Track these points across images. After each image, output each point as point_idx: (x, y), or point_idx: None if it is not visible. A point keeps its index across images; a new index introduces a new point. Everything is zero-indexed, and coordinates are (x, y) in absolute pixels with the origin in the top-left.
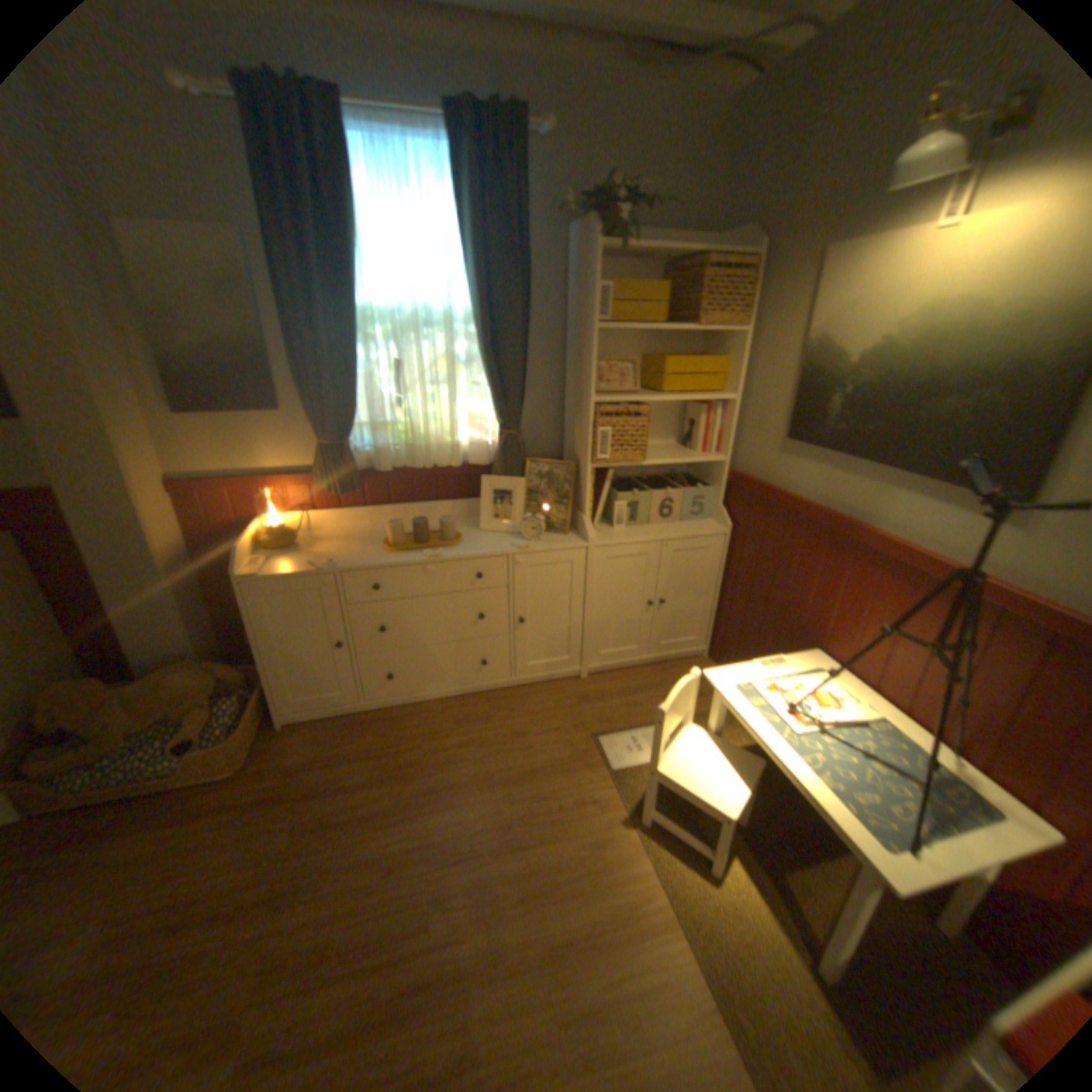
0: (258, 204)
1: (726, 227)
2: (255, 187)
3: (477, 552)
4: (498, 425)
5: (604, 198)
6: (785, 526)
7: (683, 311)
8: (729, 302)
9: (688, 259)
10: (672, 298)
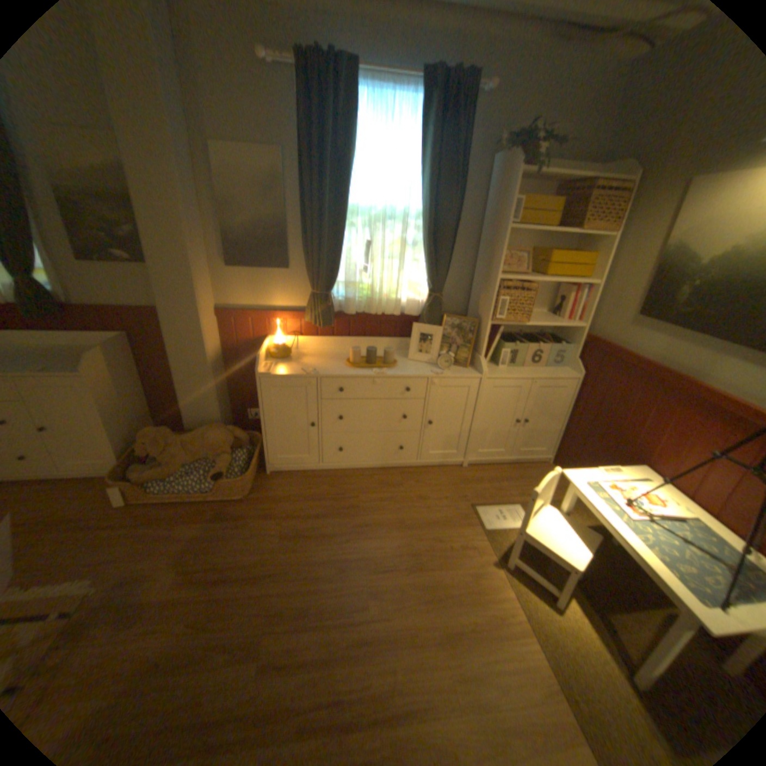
0: (298, 134)
1: (606, 159)
2: (298, 123)
3: (407, 374)
4: (428, 289)
5: (526, 137)
6: (629, 377)
7: (570, 218)
8: (604, 214)
9: (579, 182)
10: (562, 209)
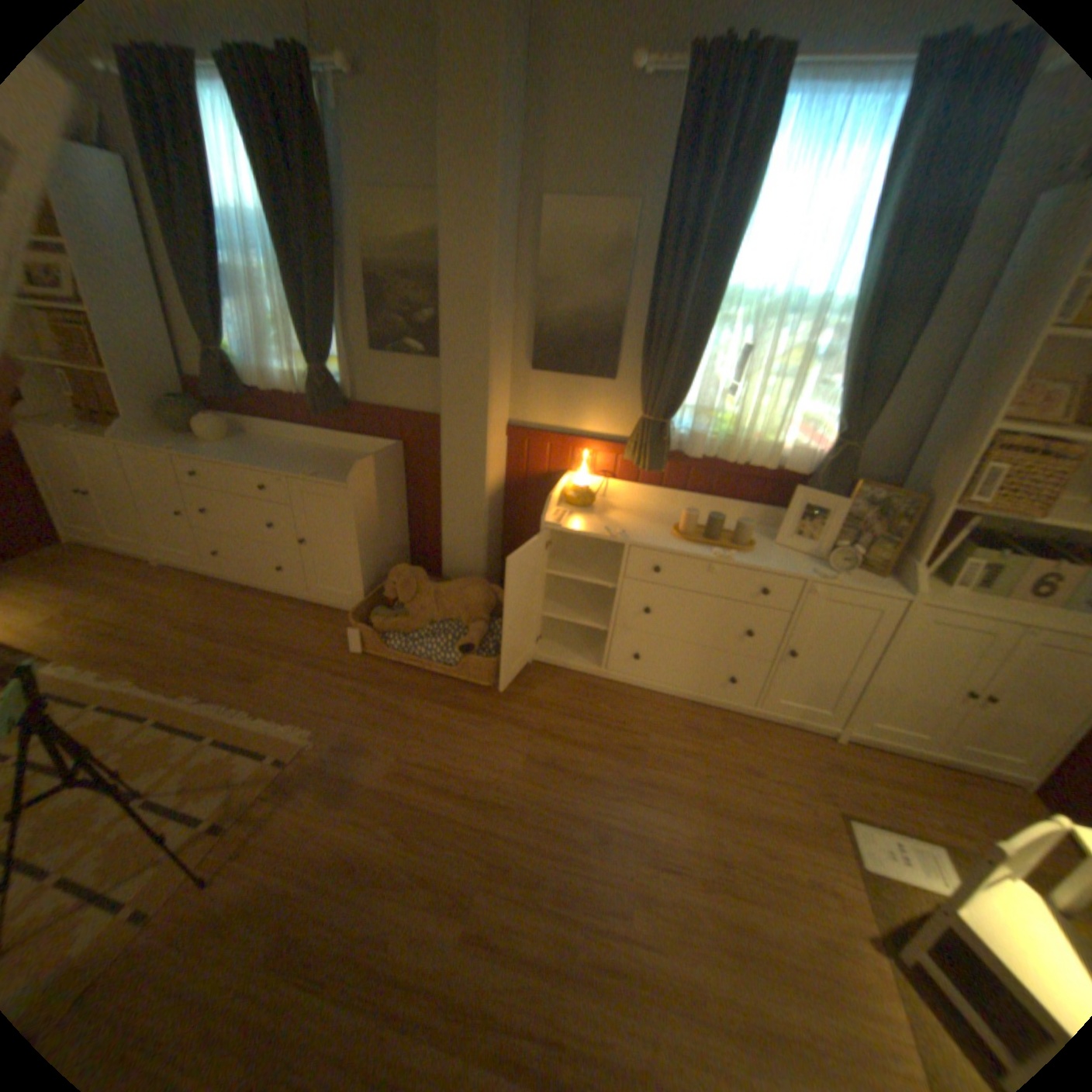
0: (670, 179)
1: None
2: (673, 161)
3: (770, 566)
4: (837, 433)
5: None
6: None
7: None
8: None
9: None
10: None
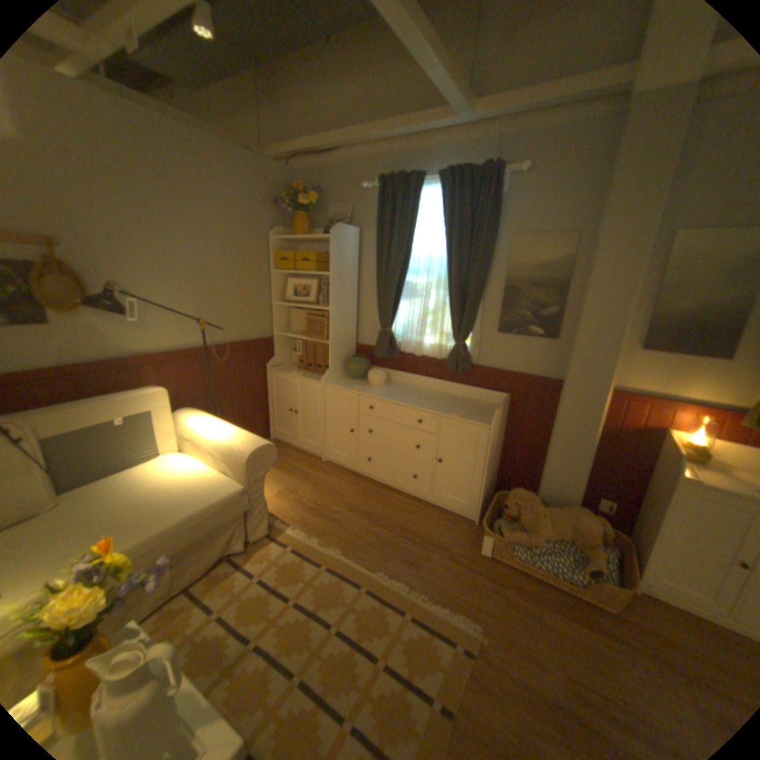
0: None
1: None
2: None
3: None
4: None
5: None
6: None
7: None
8: None
9: None
10: None
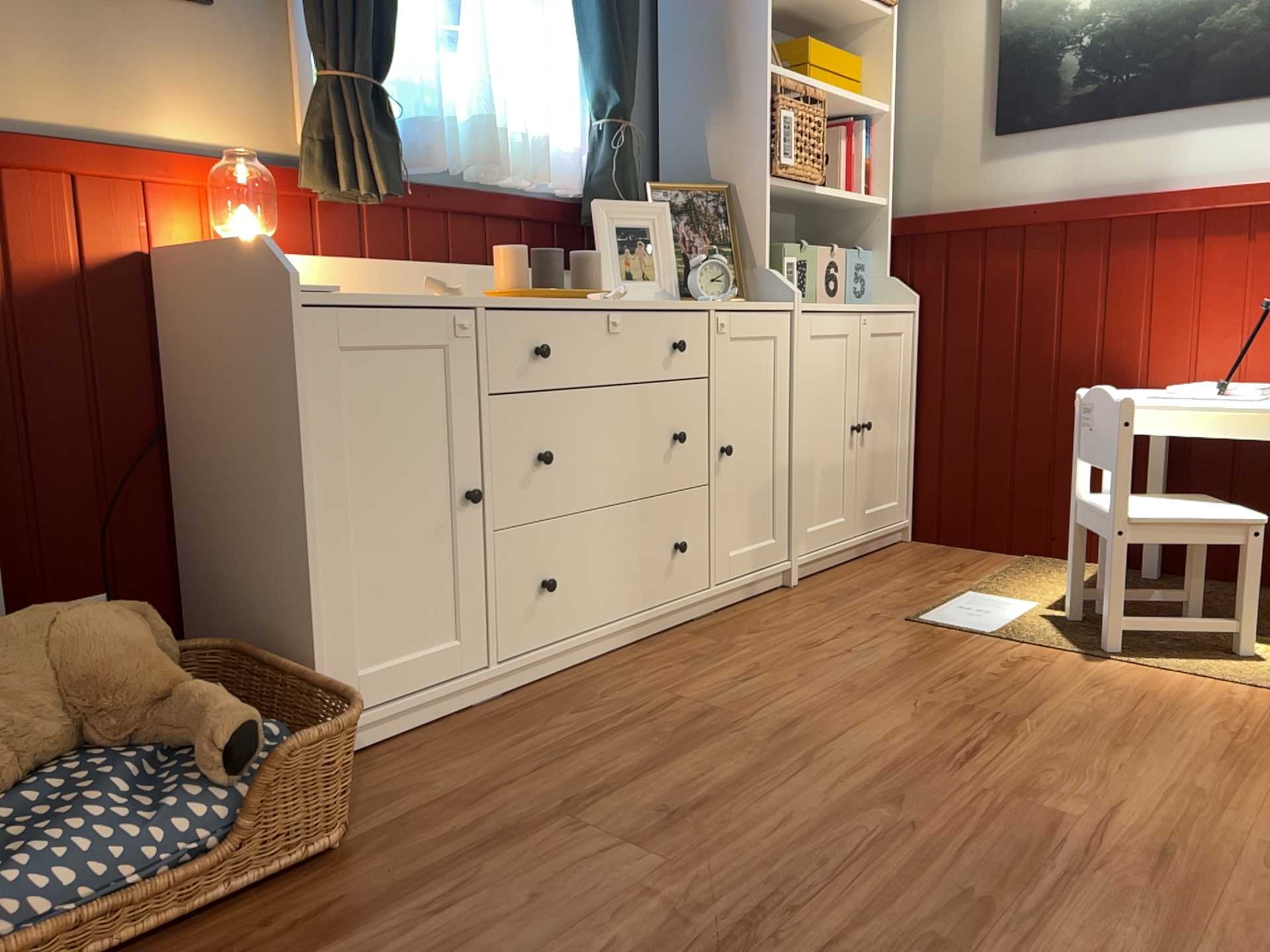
0: None
1: None
2: None
3: (662, 301)
4: (596, 116)
5: None
6: (1020, 252)
7: None
8: None
9: None
10: None
